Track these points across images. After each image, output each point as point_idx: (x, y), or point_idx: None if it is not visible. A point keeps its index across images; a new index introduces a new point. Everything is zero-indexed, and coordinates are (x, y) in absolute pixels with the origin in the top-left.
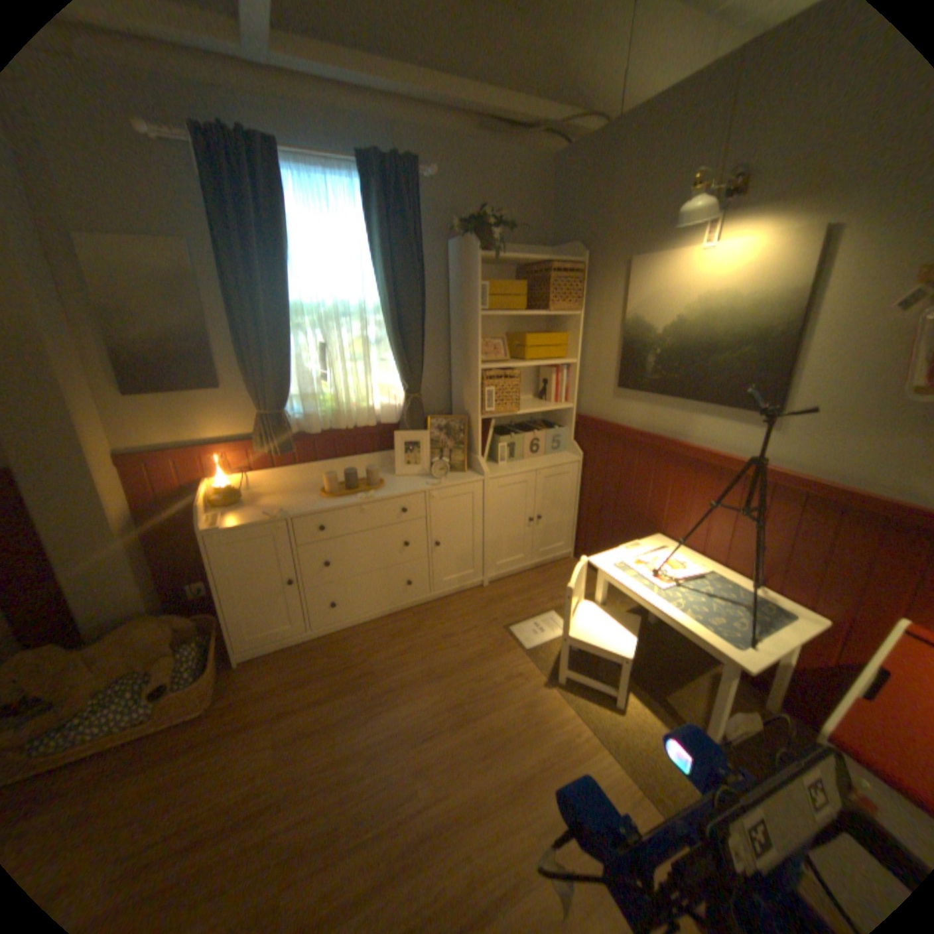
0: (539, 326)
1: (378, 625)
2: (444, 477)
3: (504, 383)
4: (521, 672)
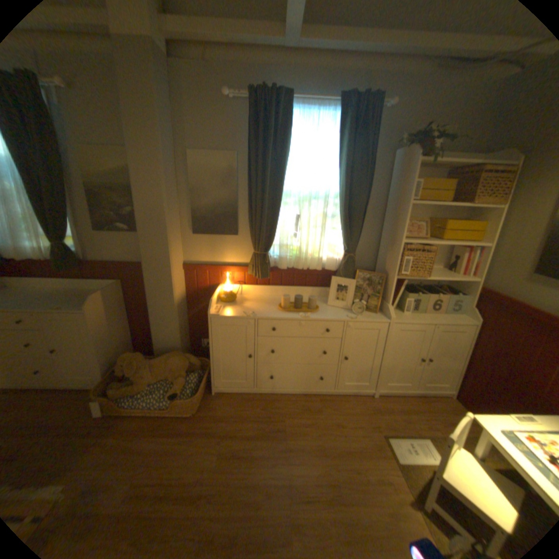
0: (461, 214)
1: (296, 399)
2: (360, 314)
3: (422, 254)
4: (393, 482)
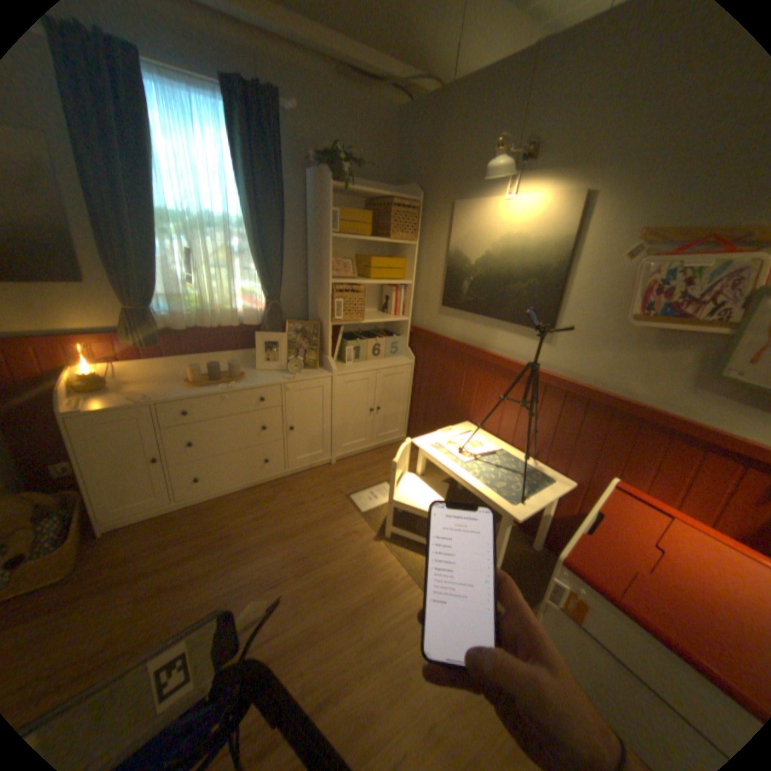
0: (384, 251)
1: (238, 497)
2: (298, 373)
3: (352, 297)
4: (357, 530)
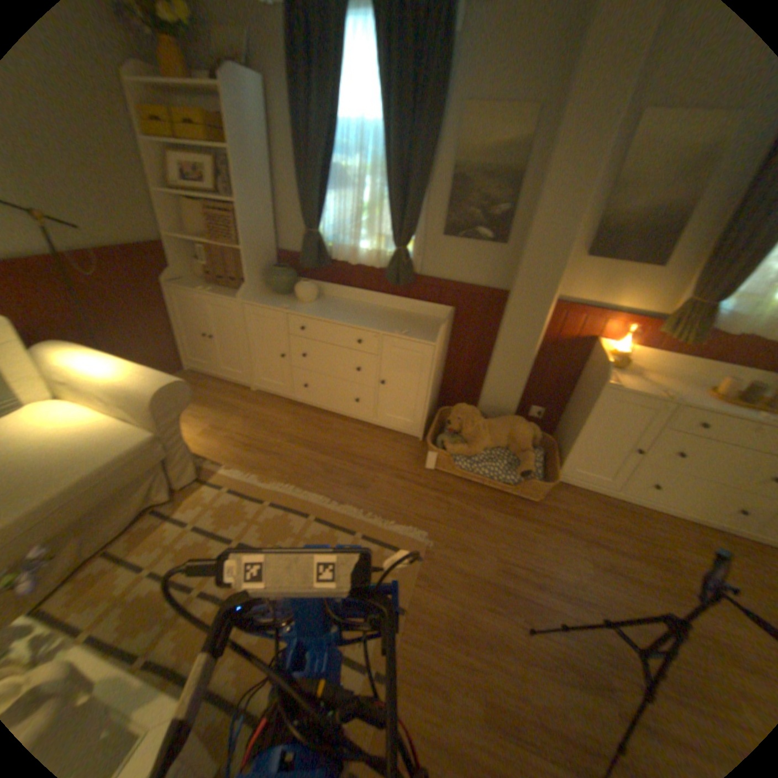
0: None
1: (682, 526)
2: None
3: None
4: None
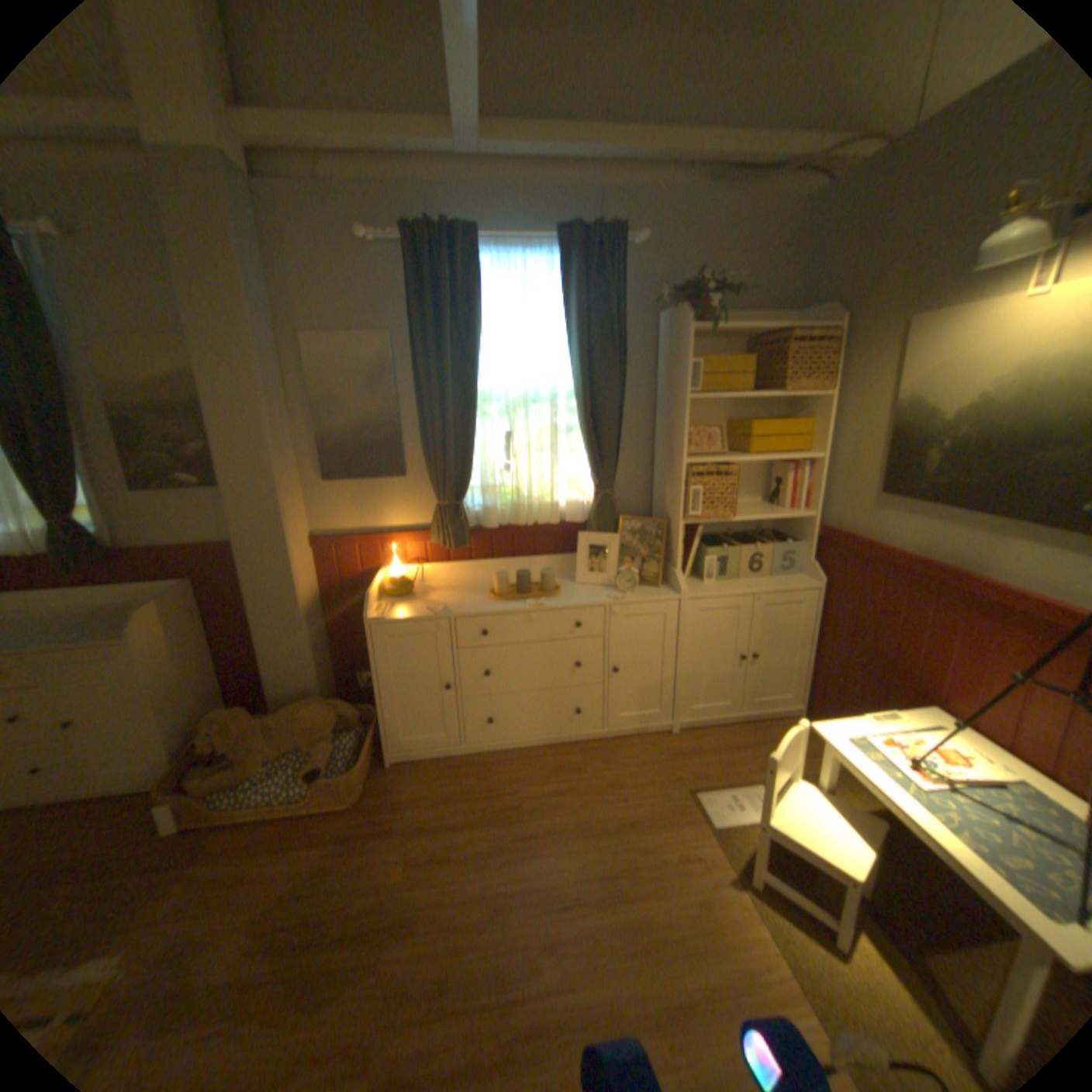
0: (776, 409)
1: (539, 754)
2: (631, 590)
3: (719, 480)
4: (704, 857)
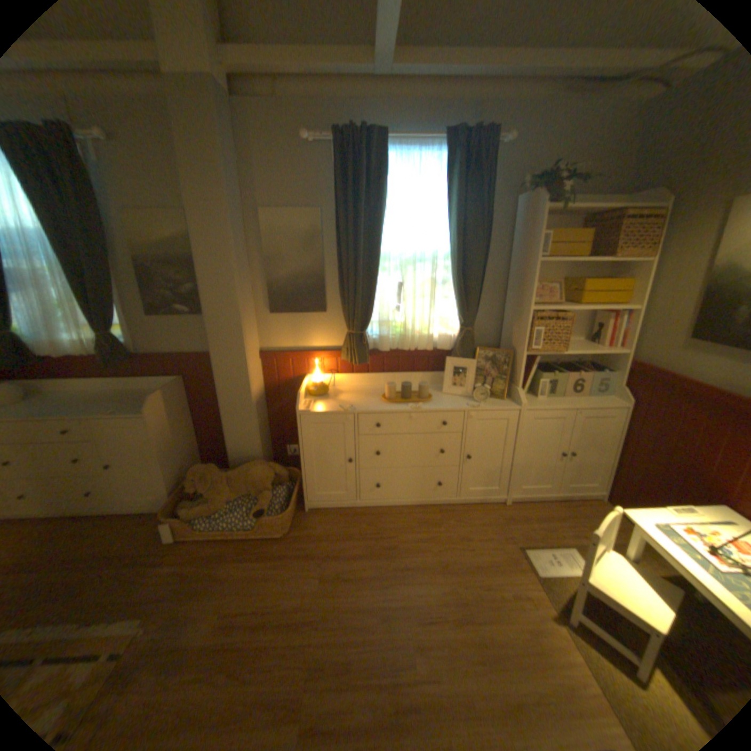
0: (603, 271)
1: (410, 511)
2: (484, 401)
3: (556, 323)
4: (532, 597)
